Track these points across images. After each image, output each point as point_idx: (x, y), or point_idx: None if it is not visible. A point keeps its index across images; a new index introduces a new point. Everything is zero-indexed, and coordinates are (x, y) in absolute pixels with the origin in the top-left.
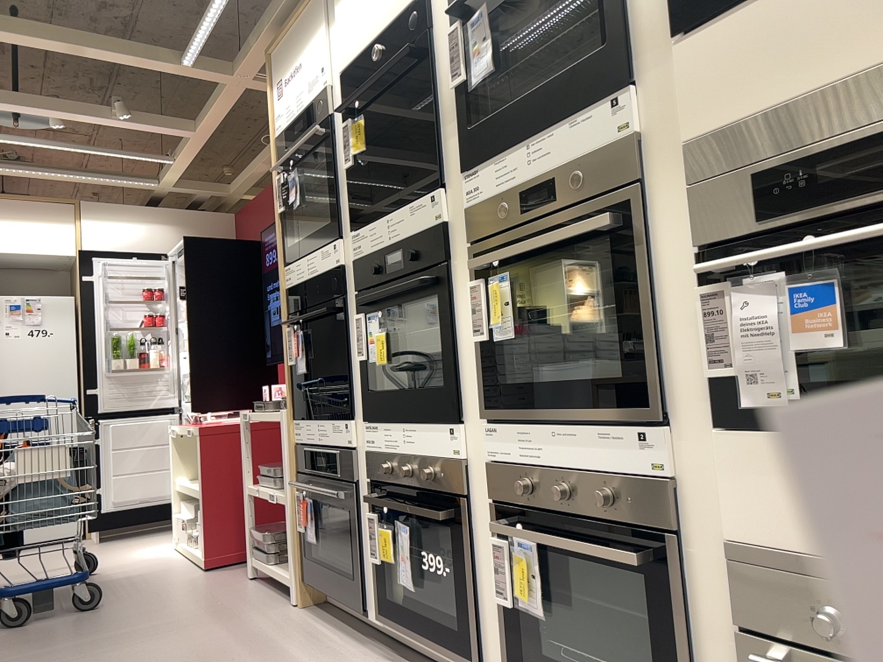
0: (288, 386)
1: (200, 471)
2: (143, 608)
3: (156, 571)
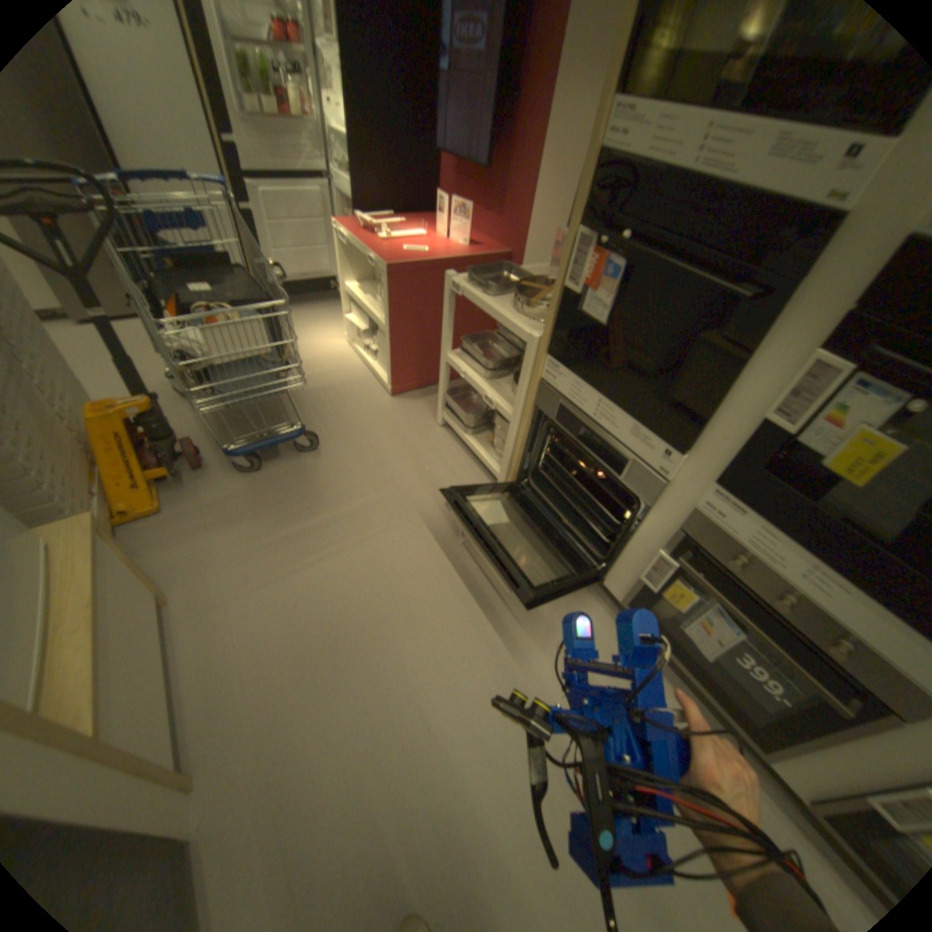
0: (554, 316)
1: (380, 302)
2: (360, 464)
3: (346, 389)
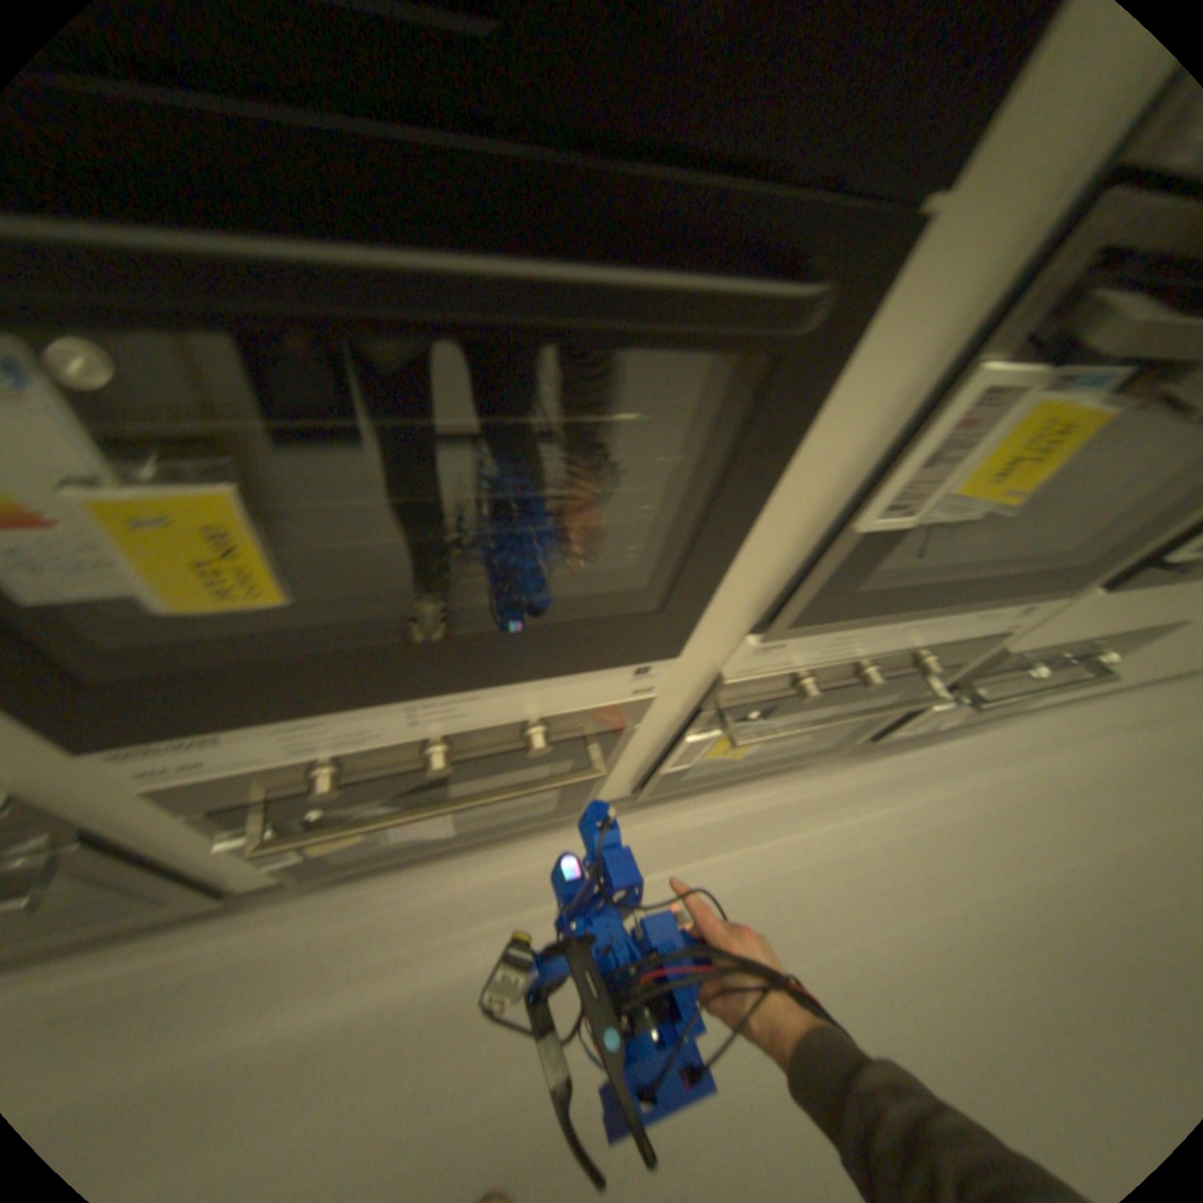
0: None
1: None
2: None
3: None
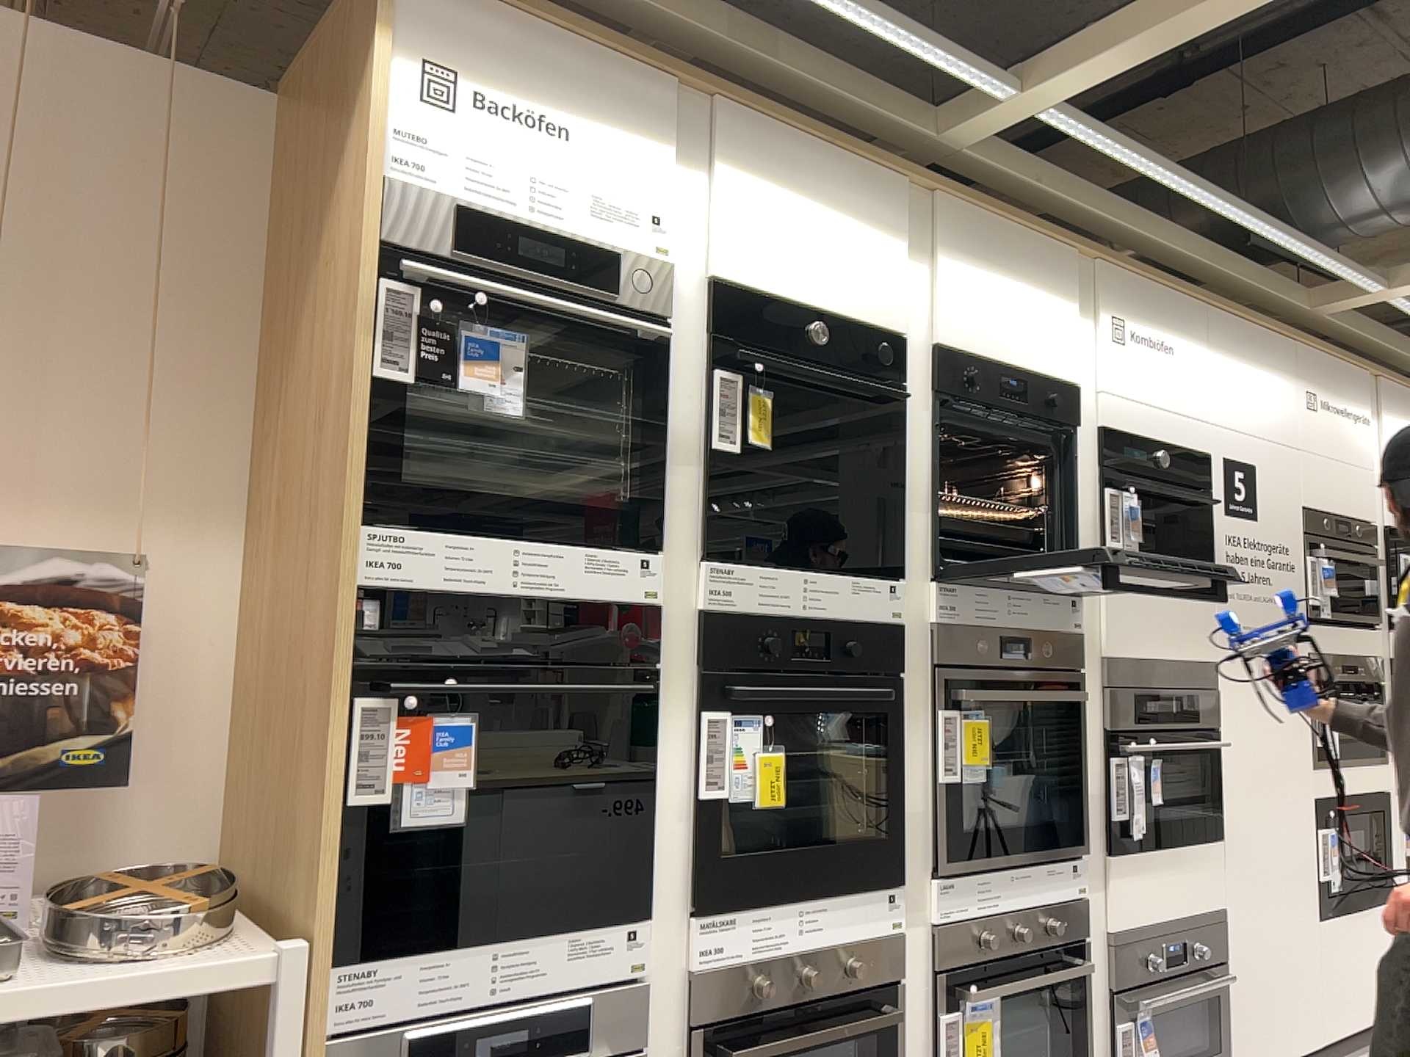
0: (337, 867)
1: None
2: None
3: None
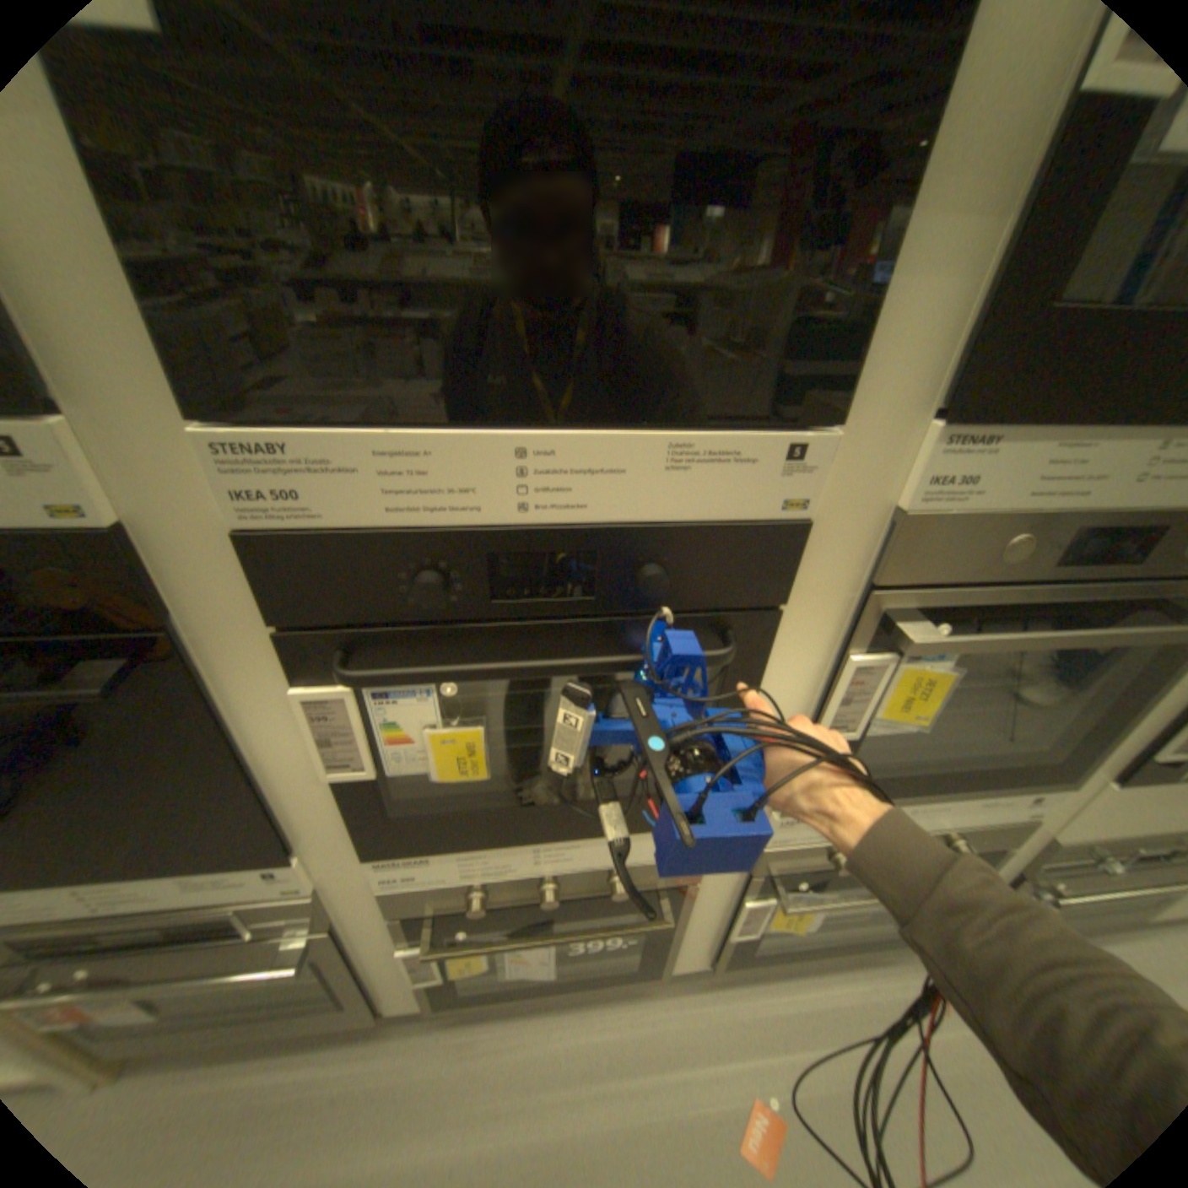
0: None
1: None
2: None
3: None
